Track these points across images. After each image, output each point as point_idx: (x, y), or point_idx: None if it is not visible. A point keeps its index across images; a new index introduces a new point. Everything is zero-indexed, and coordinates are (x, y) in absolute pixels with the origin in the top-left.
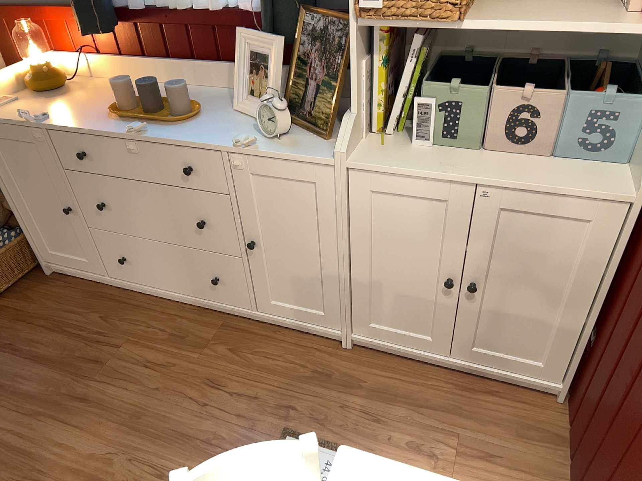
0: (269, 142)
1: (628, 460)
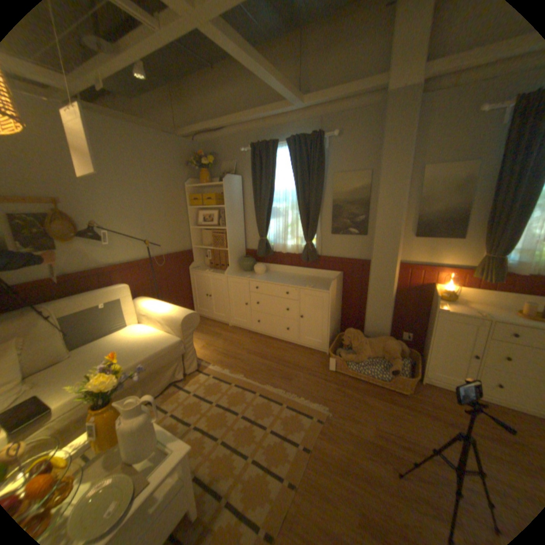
0: None
1: None
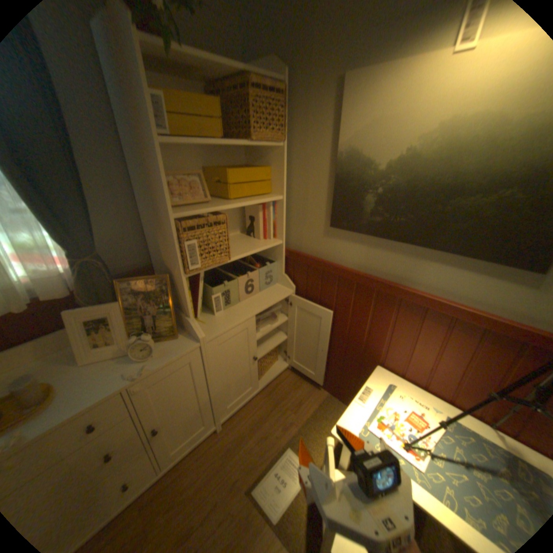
0: (148, 362)
1: (350, 357)
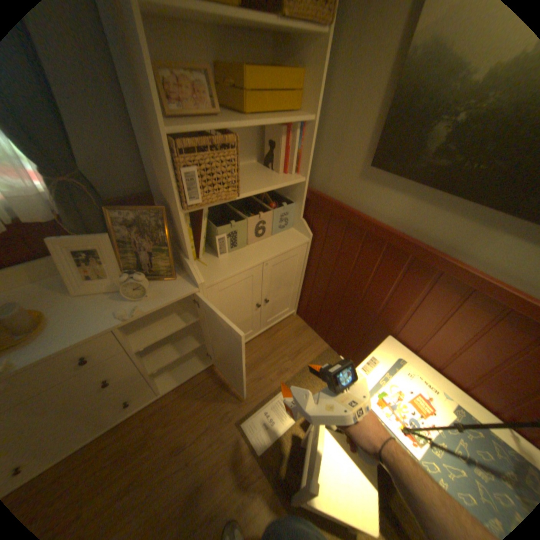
0: (141, 302)
1: (360, 320)
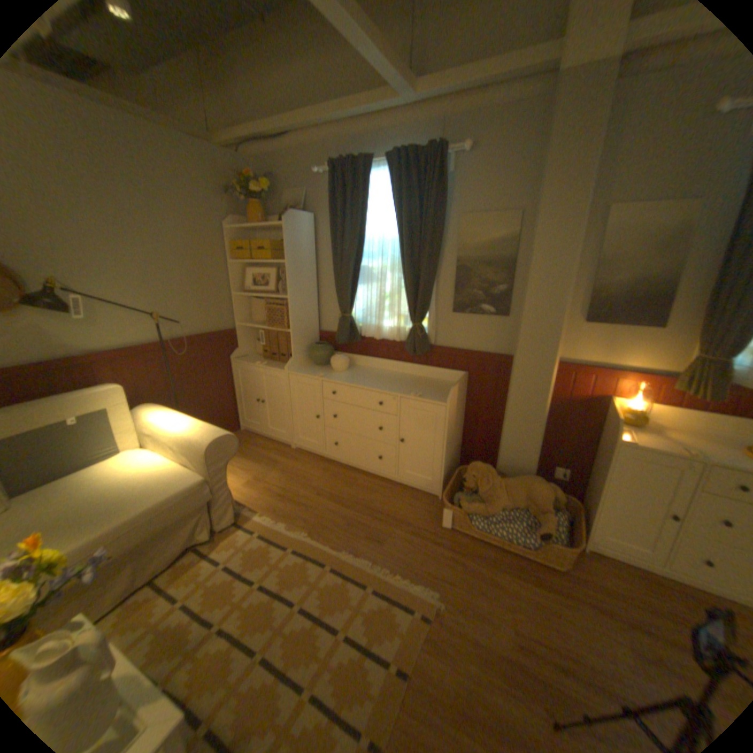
0: None
1: None
